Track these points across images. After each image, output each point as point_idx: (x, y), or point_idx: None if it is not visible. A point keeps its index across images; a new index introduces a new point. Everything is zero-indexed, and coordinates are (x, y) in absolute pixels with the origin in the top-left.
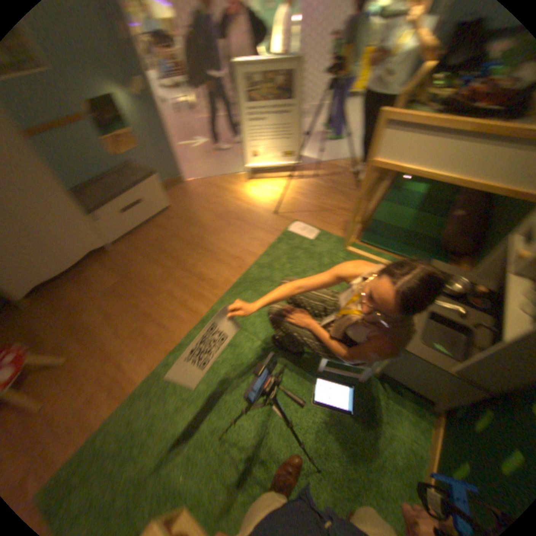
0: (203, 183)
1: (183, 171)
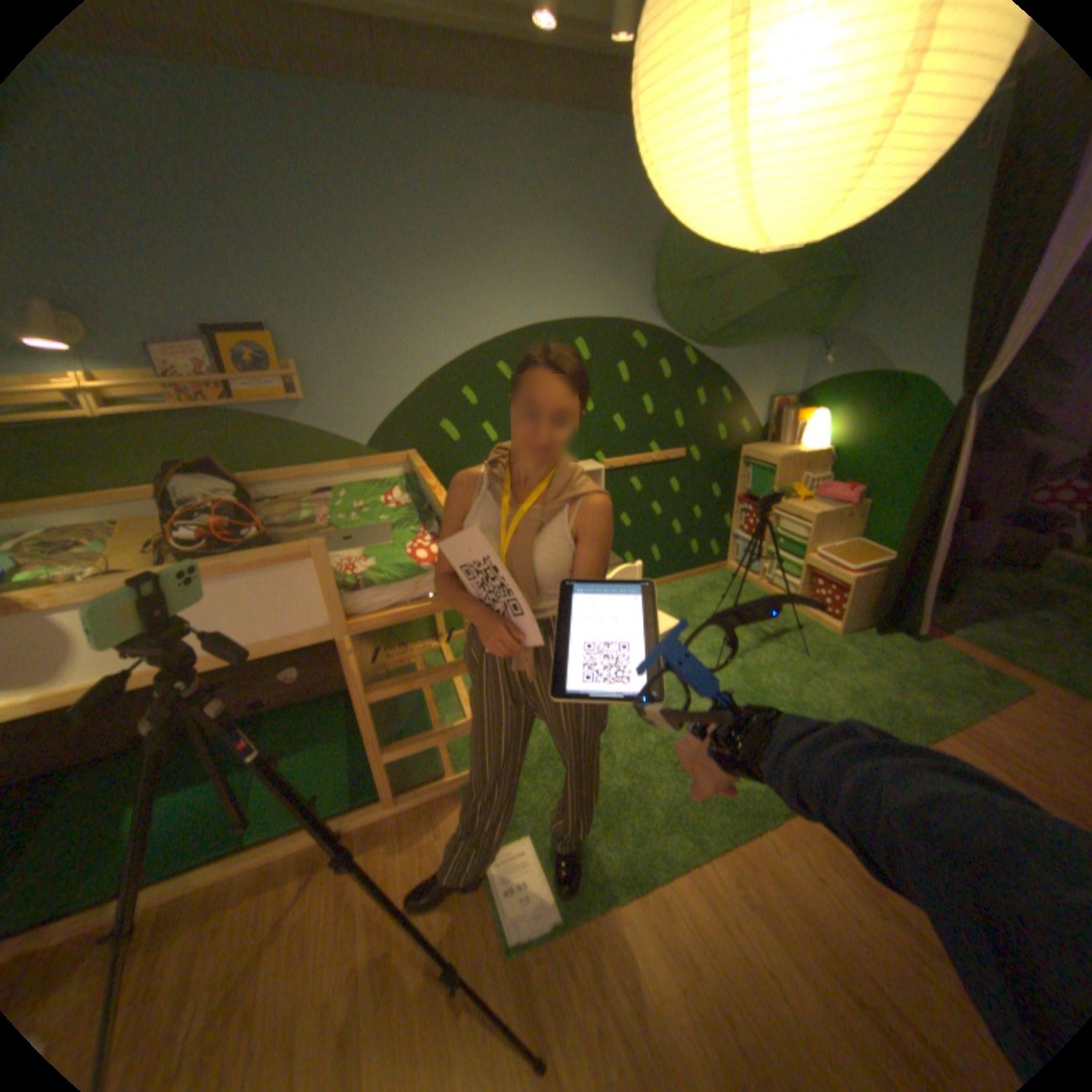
0: None
1: None
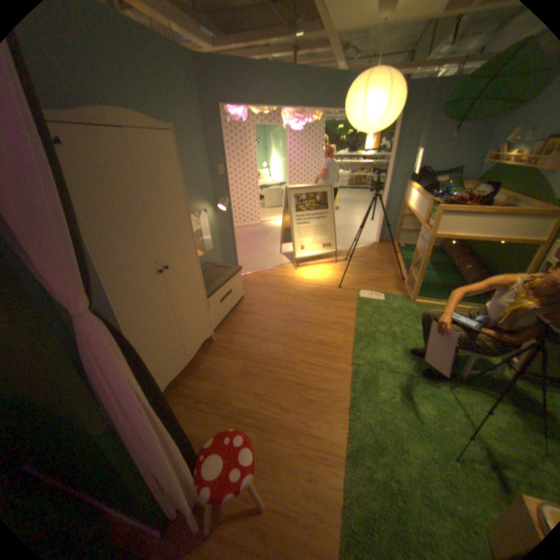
0: (258, 274)
1: None
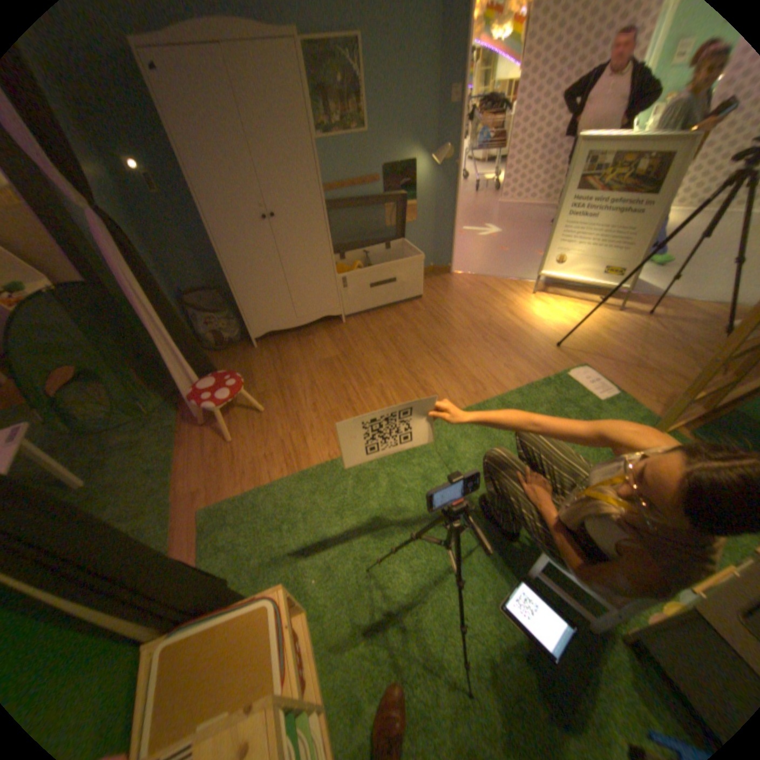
0: (475, 280)
1: (457, 261)
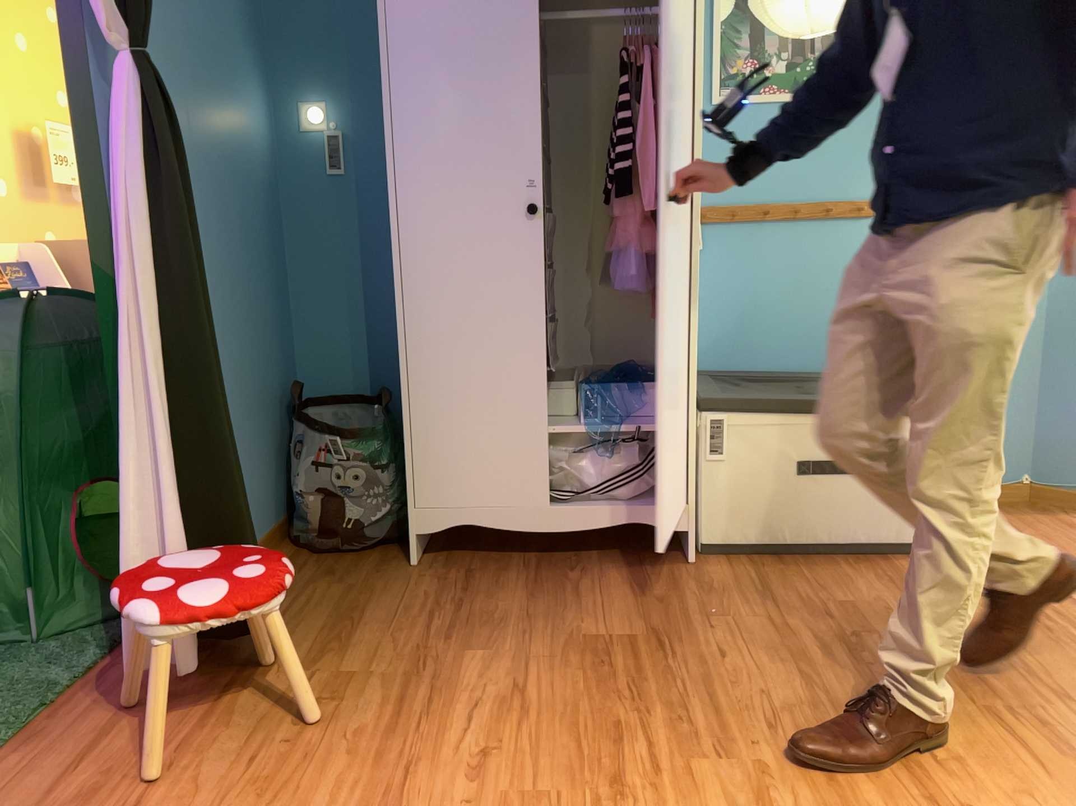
0: None
1: None
